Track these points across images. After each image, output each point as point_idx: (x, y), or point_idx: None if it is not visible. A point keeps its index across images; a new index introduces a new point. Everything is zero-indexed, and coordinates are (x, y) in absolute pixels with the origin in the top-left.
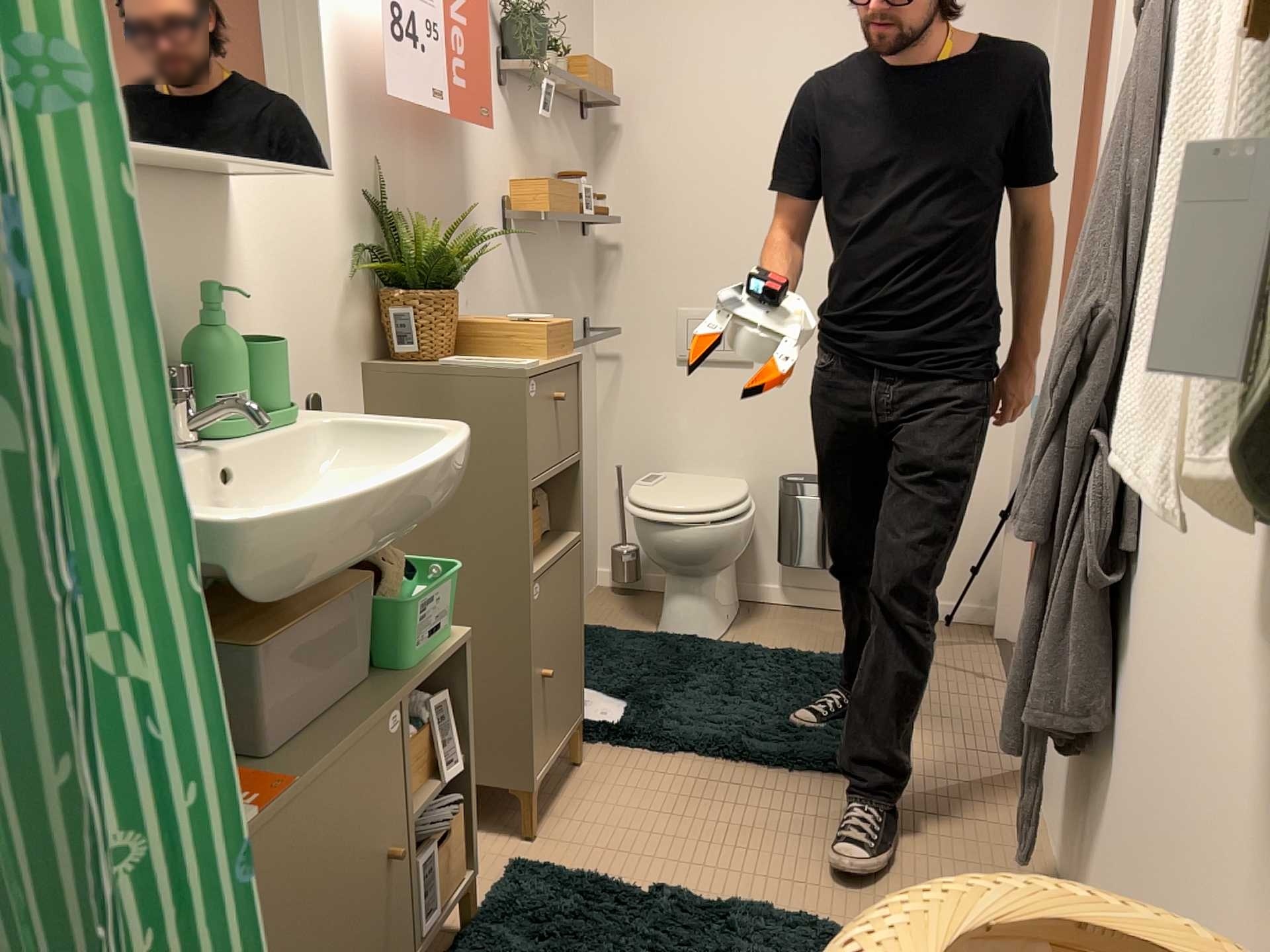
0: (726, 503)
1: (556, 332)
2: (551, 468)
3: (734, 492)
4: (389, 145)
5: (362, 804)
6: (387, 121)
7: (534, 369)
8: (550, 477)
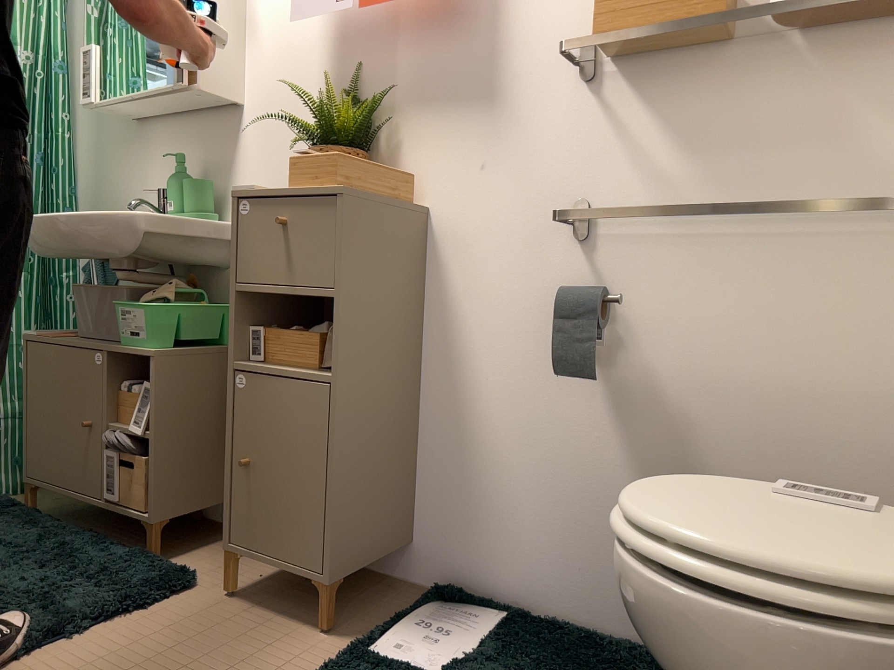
0: (673, 529)
1: (302, 163)
2: (268, 284)
3: (774, 546)
4: (369, 45)
5: (74, 381)
6: (369, 28)
7: (243, 191)
8: (271, 293)
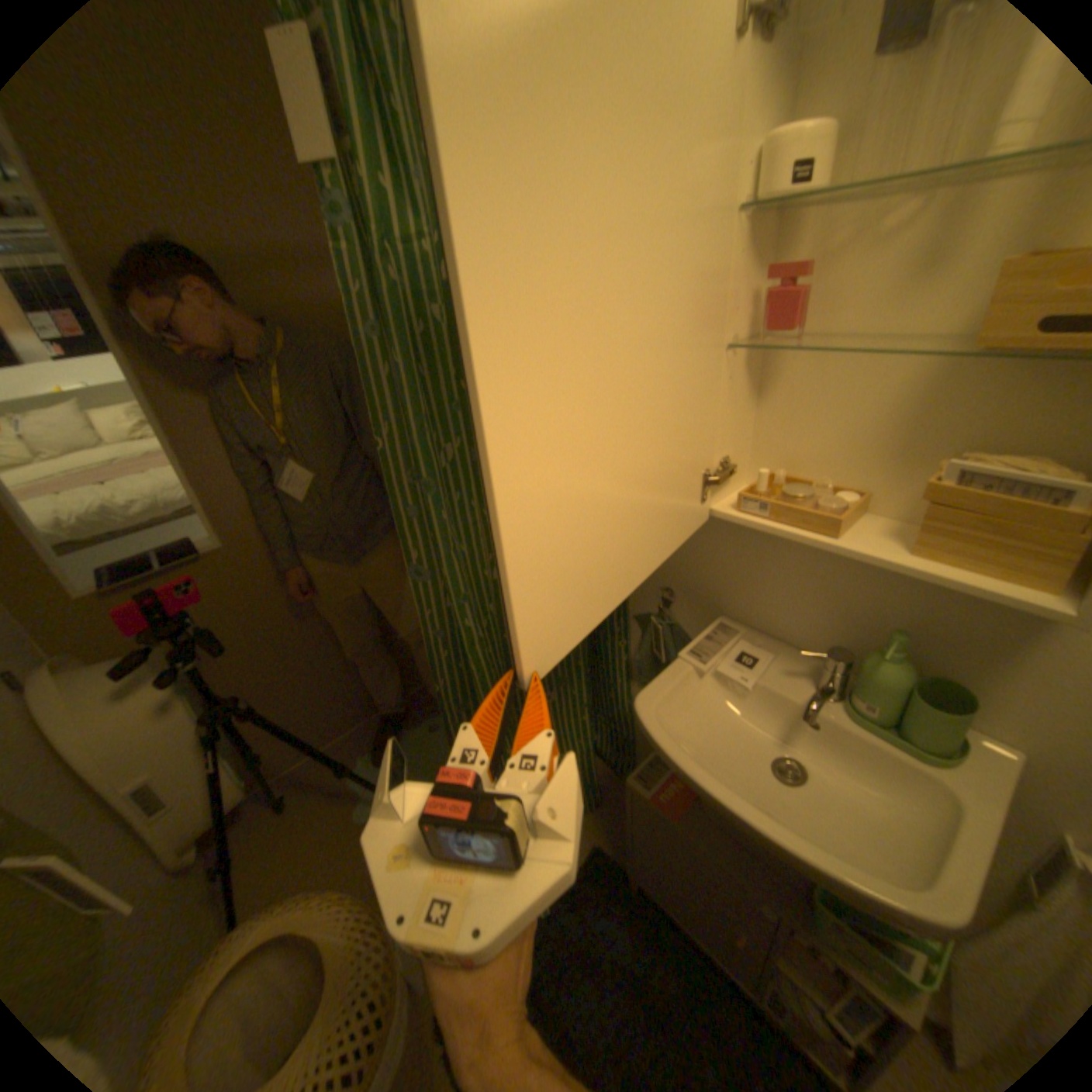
0: None
1: None
2: None
3: None
4: None
5: (717, 889)
6: None
7: None
8: None
